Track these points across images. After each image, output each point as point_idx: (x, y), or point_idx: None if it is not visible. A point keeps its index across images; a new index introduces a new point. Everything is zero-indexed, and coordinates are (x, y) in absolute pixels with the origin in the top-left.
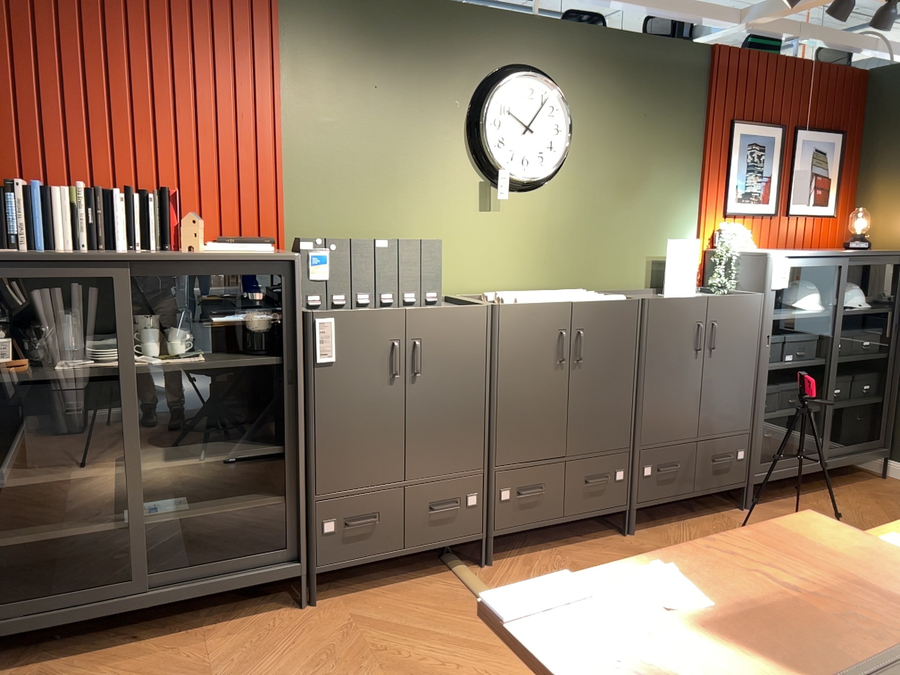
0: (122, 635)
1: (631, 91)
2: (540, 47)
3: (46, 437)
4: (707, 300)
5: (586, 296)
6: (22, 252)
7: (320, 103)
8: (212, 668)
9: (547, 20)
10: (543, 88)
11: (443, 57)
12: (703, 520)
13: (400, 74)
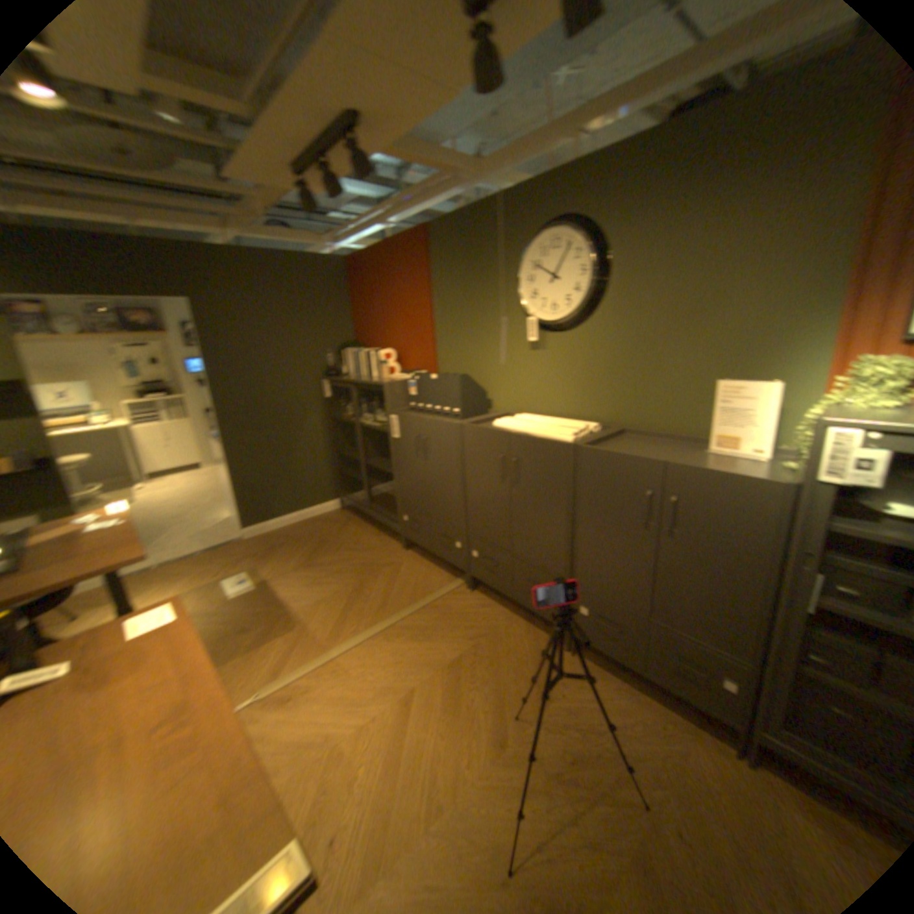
0: (373, 524)
1: (694, 188)
2: (575, 190)
3: (357, 444)
4: (664, 465)
5: (539, 431)
6: (353, 377)
7: (445, 291)
8: (357, 546)
9: (581, 157)
10: (566, 233)
11: (501, 235)
12: (661, 712)
13: (478, 260)
